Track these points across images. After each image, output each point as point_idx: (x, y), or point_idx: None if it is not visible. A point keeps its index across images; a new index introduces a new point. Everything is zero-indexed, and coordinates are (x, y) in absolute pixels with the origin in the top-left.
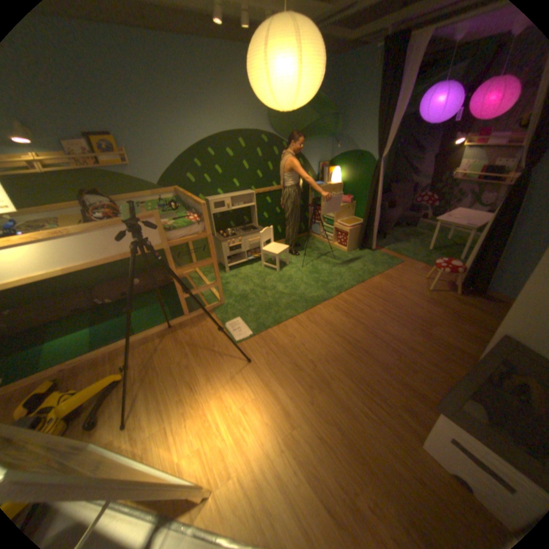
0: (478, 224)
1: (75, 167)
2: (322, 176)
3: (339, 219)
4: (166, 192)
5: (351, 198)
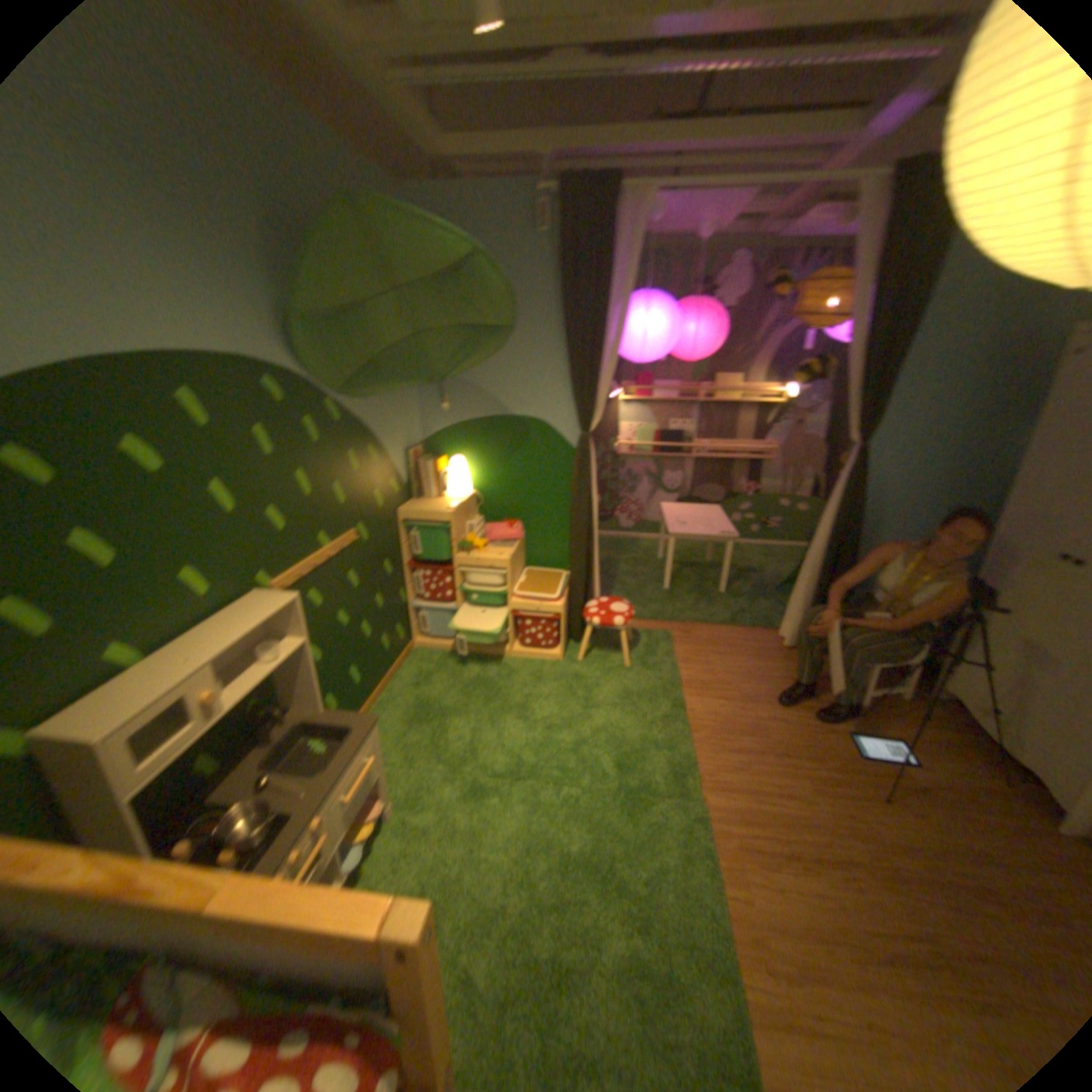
0: (725, 528)
1: None
2: (417, 482)
3: (512, 585)
4: None
5: (520, 528)
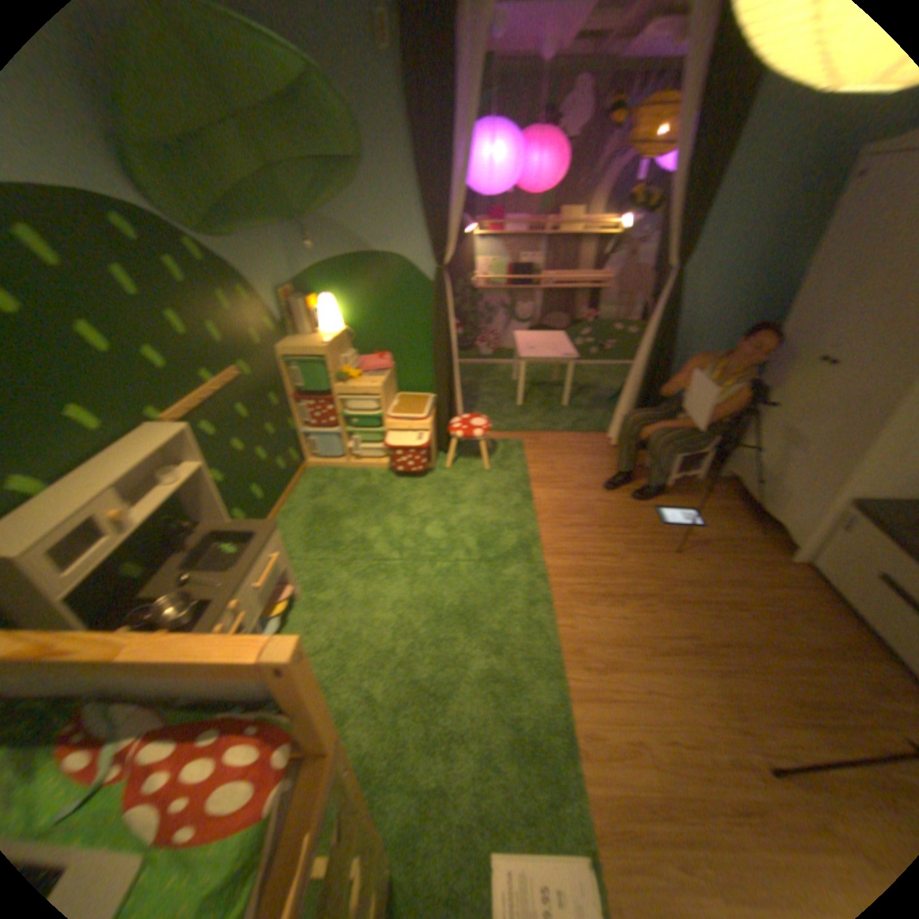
0: (568, 351)
1: None
2: (294, 319)
3: (389, 407)
4: None
5: (391, 358)
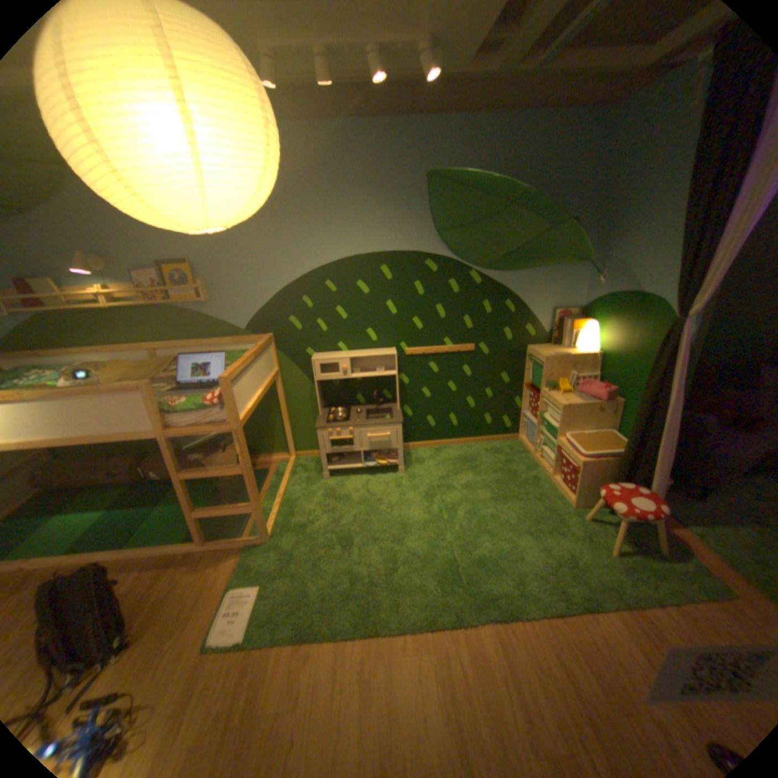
0: None
1: (141, 302)
2: (559, 333)
3: (572, 429)
4: (254, 341)
5: (609, 391)
